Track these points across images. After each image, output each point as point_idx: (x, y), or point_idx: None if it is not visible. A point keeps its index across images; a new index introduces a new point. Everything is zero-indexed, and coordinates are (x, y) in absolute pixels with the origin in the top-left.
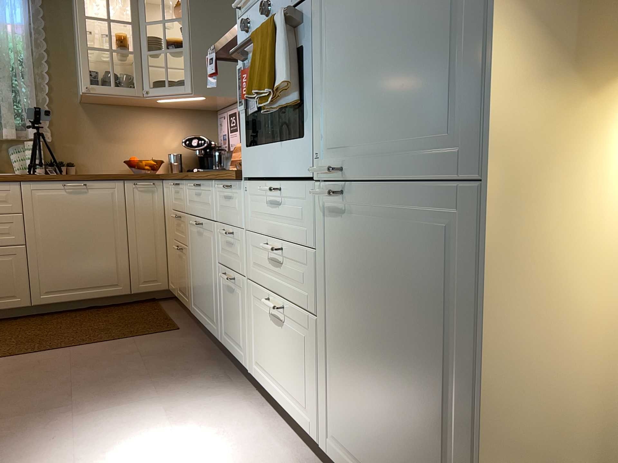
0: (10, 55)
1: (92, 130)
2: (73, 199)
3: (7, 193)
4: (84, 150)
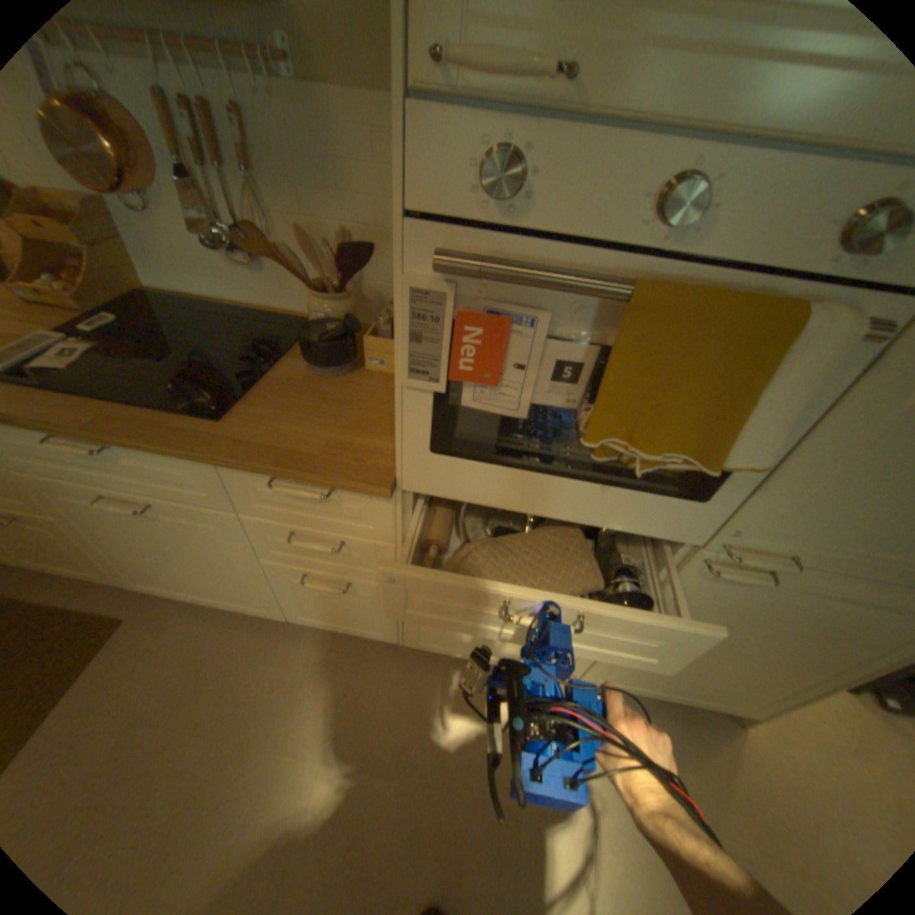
0: None
1: None
2: None
3: None
4: None
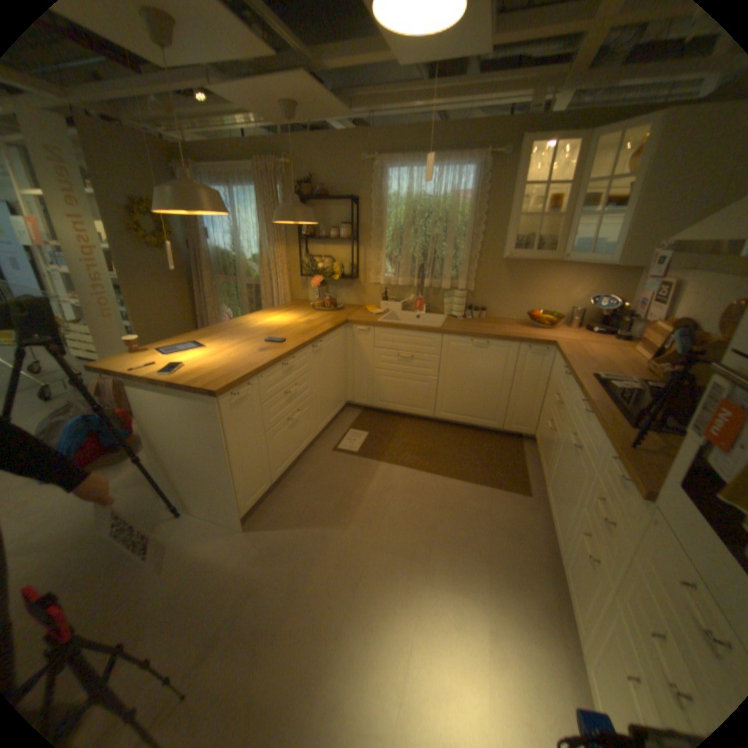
0: (458, 219)
1: (507, 281)
2: (476, 352)
3: (432, 341)
4: (496, 297)
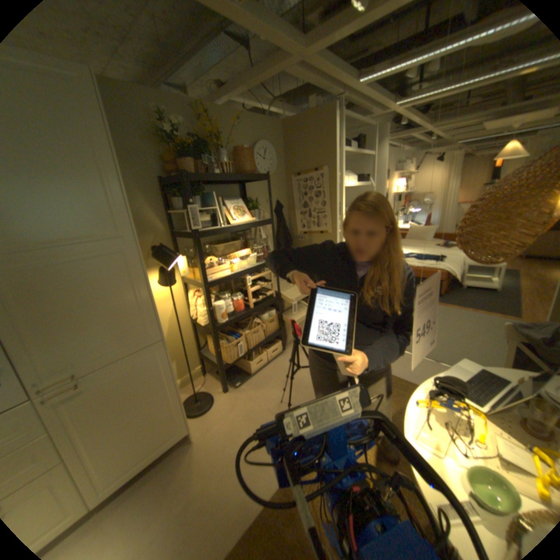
0: None
1: None
2: None
3: None
4: None
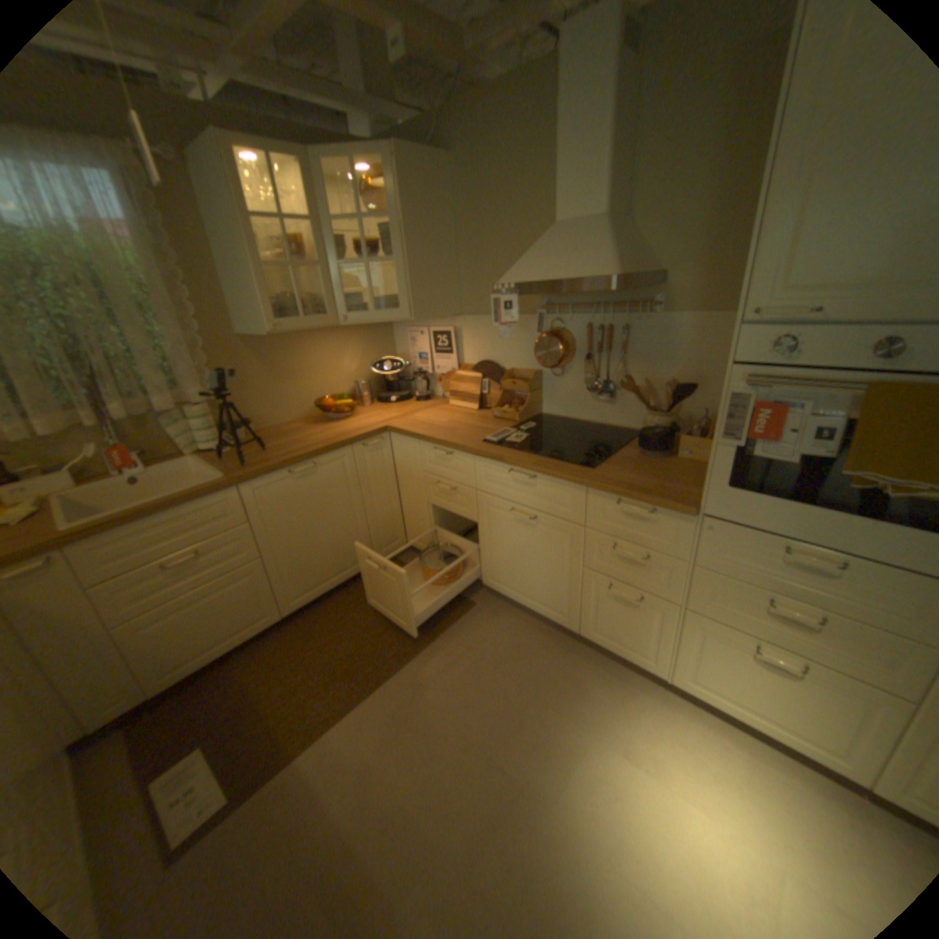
0: (119, 279)
1: (258, 371)
2: (302, 486)
3: (223, 506)
4: (254, 399)
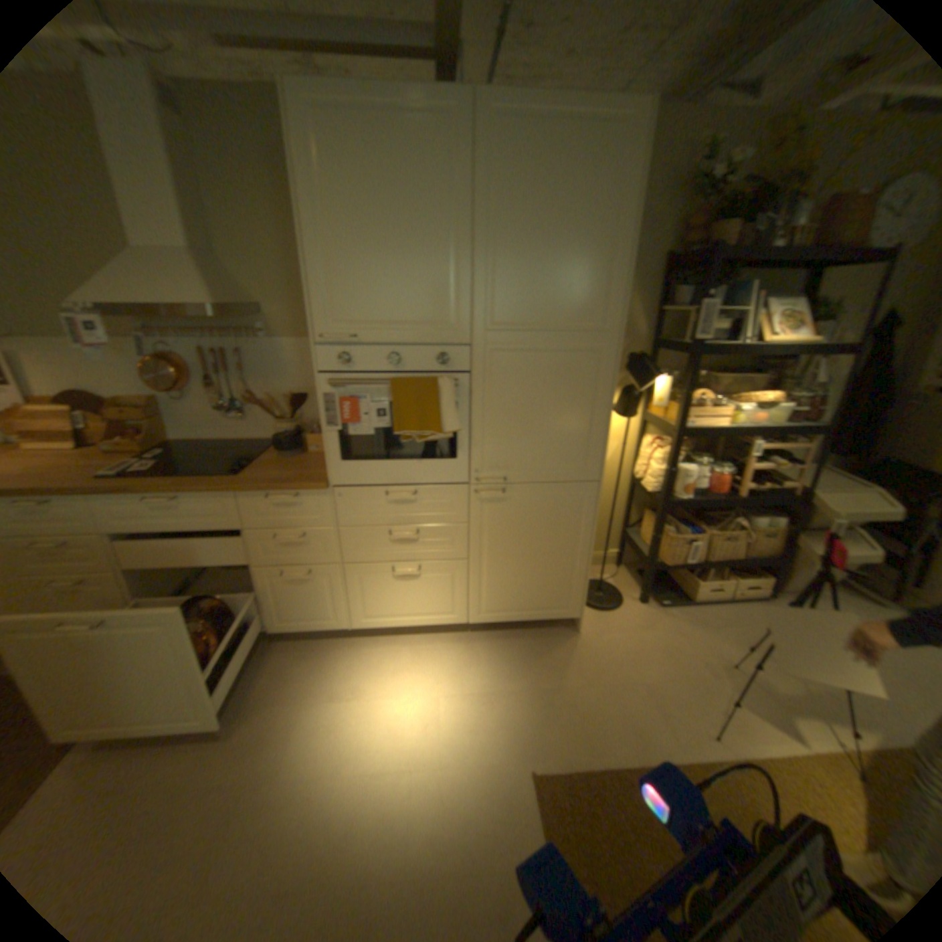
0: None
1: None
2: None
3: None
4: None
